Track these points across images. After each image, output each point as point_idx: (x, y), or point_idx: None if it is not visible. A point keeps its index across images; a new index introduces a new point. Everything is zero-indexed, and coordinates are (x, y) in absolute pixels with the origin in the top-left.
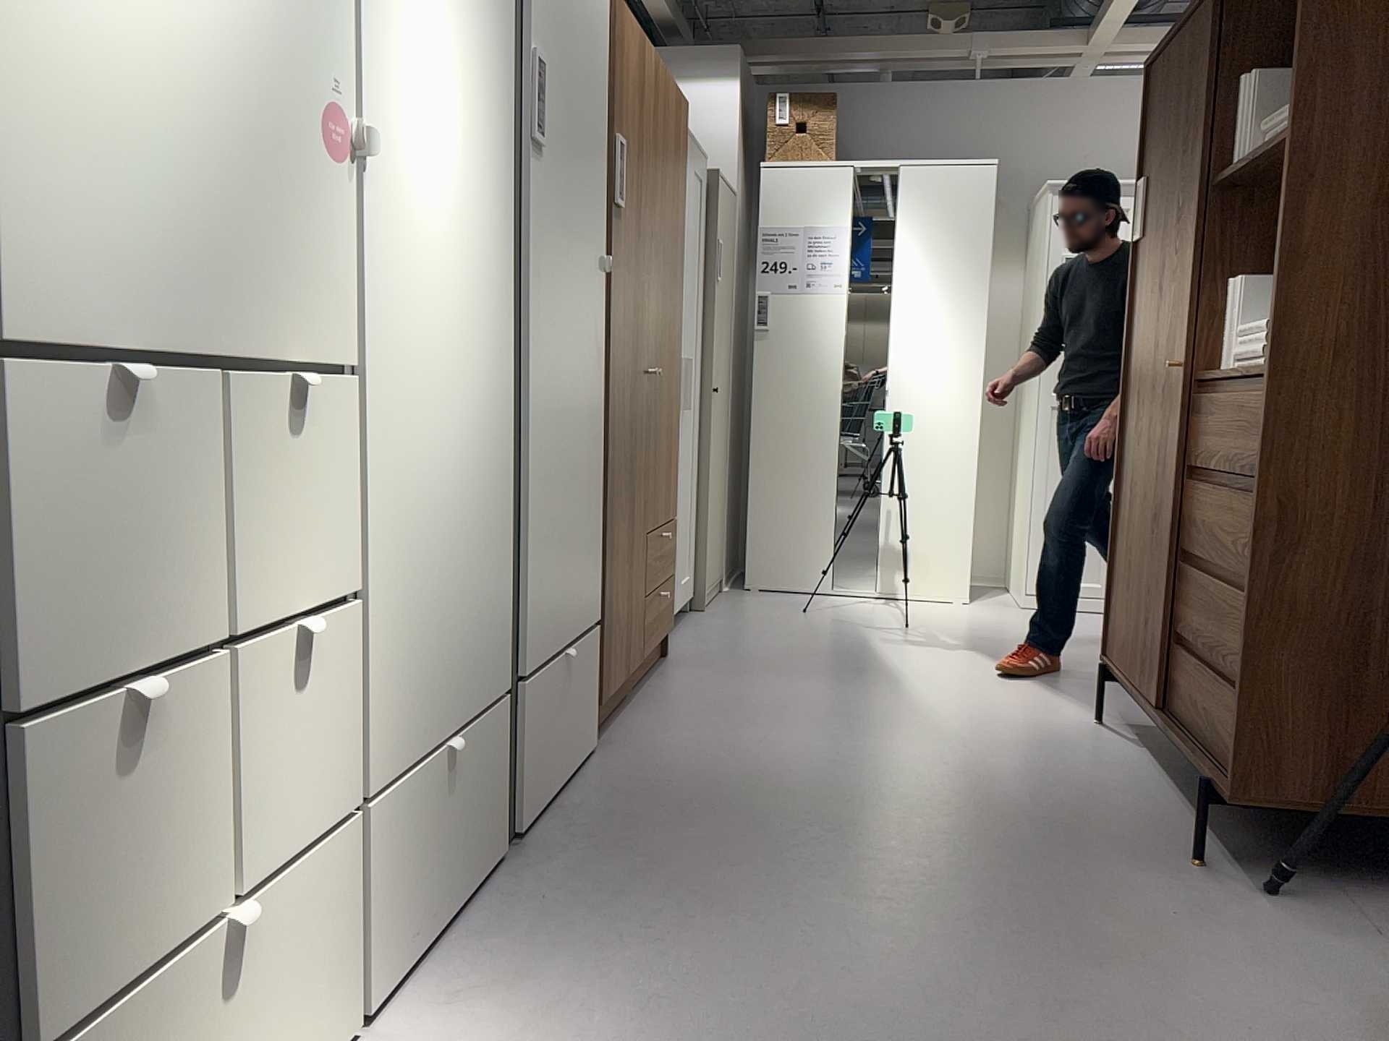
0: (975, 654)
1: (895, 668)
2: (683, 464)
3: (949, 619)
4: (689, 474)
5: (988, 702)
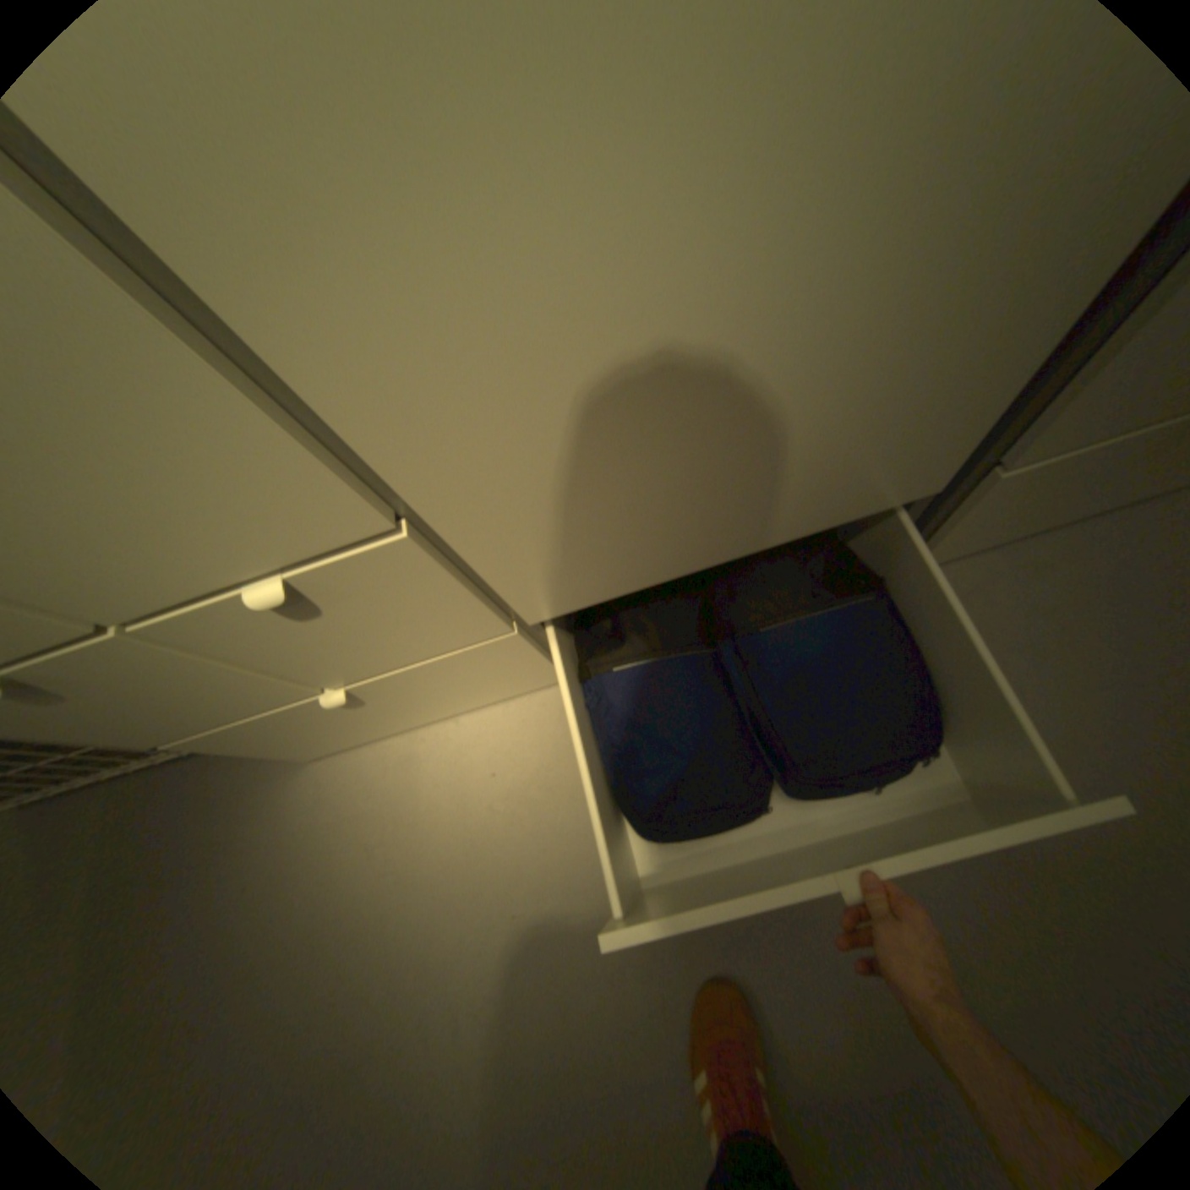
0: None
1: None
2: None
3: None
4: None
5: None
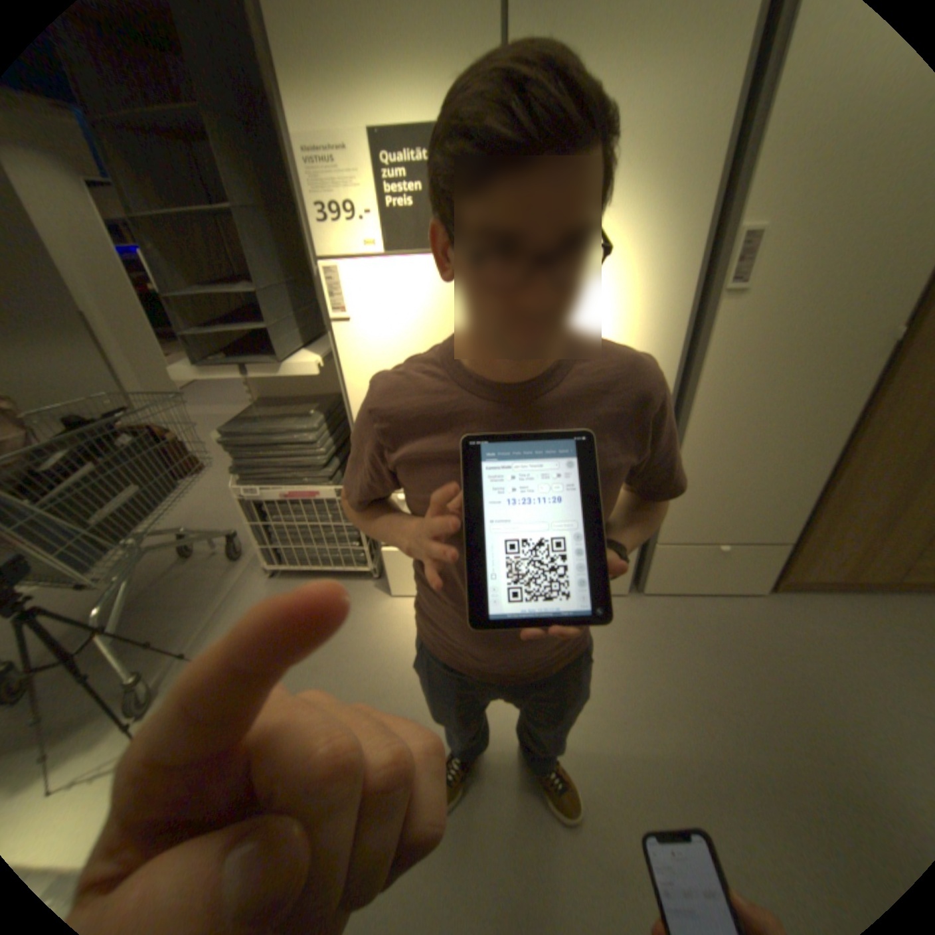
0: None
1: None
2: None
3: None
4: None
5: None
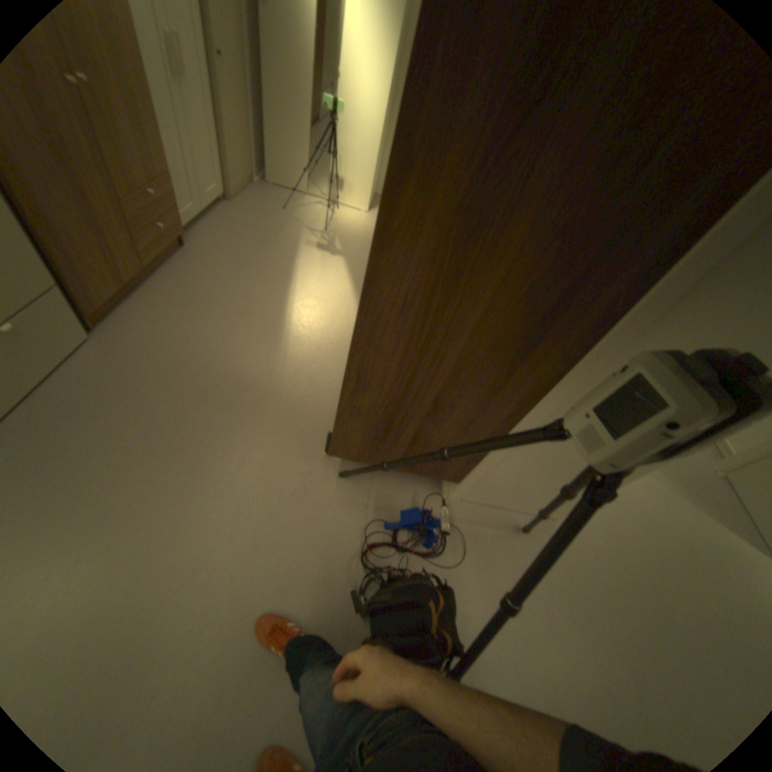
0: (342, 260)
1: (296, 269)
2: (191, 120)
3: (350, 226)
4: (204, 123)
5: (322, 305)
